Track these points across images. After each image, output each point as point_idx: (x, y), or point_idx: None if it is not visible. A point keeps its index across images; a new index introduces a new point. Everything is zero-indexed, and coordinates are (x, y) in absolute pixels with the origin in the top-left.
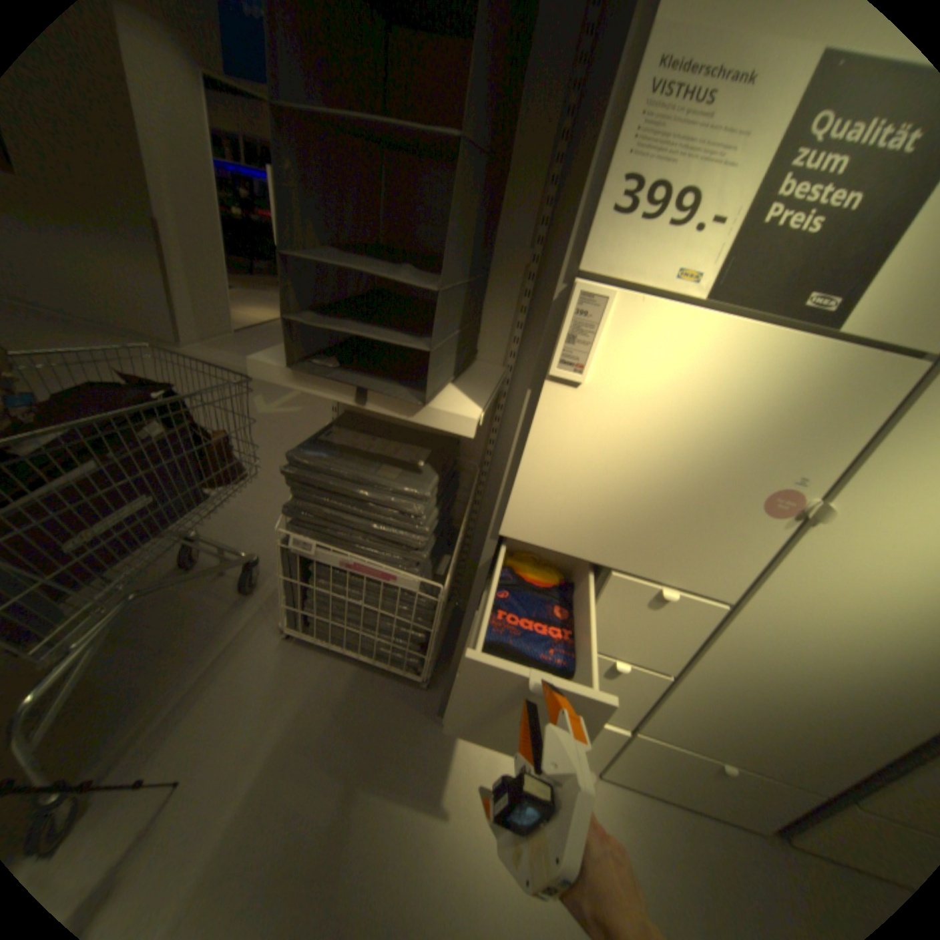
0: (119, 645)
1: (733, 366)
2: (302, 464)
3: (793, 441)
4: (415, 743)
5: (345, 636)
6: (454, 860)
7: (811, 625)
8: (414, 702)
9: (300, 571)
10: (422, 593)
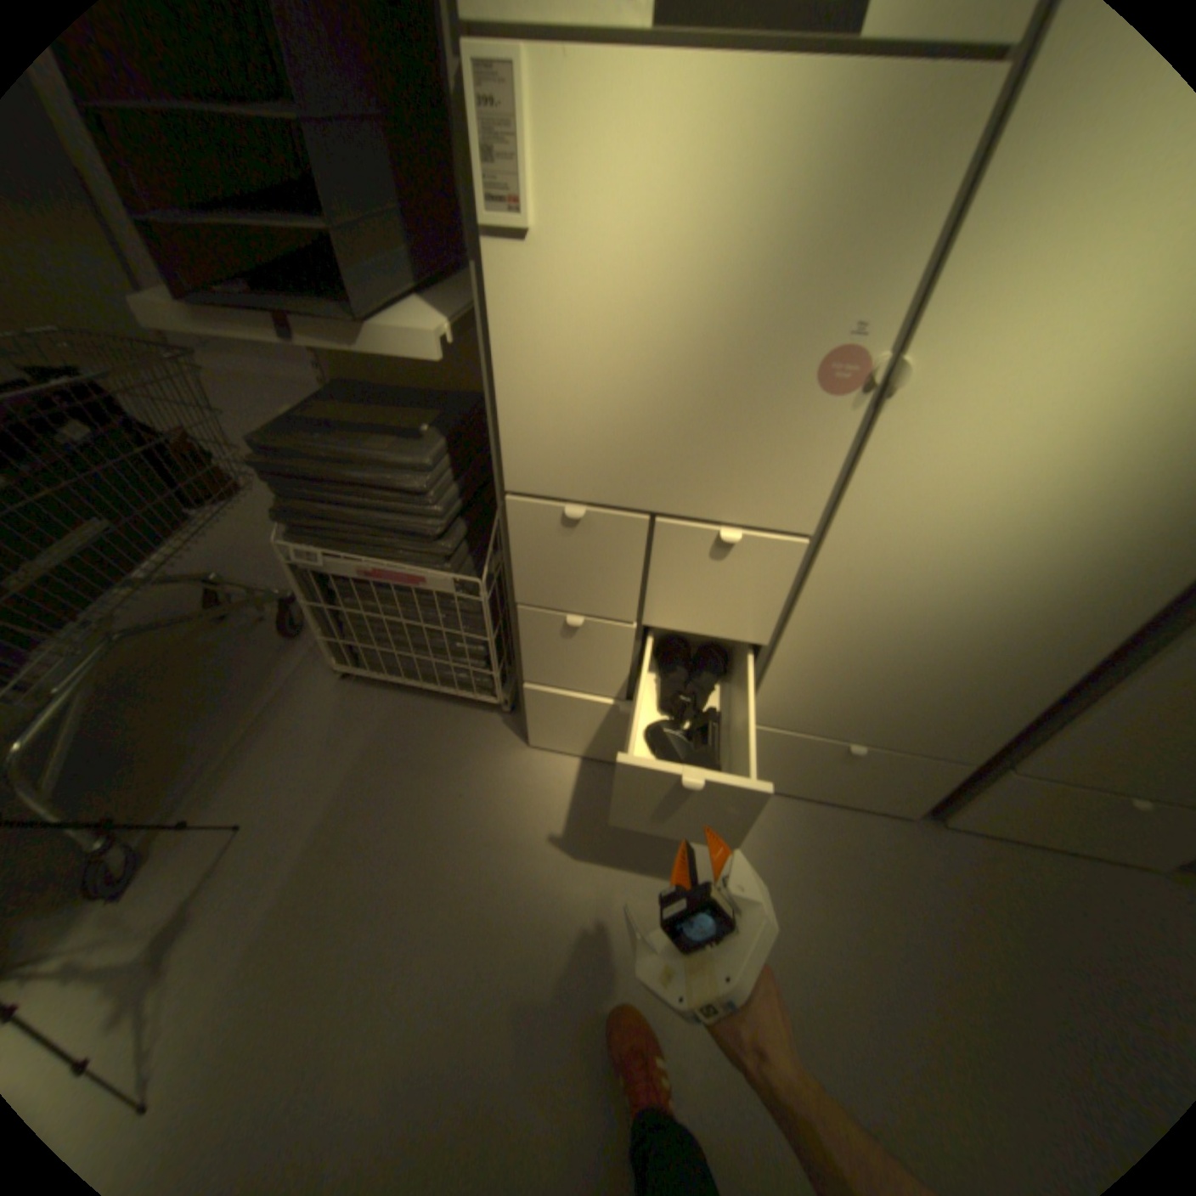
0: (157, 705)
1: (721, 147)
2: (270, 450)
3: (833, 261)
4: (501, 767)
5: (401, 663)
6: (546, 872)
7: (913, 546)
8: (498, 728)
9: (323, 593)
10: (462, 595)
